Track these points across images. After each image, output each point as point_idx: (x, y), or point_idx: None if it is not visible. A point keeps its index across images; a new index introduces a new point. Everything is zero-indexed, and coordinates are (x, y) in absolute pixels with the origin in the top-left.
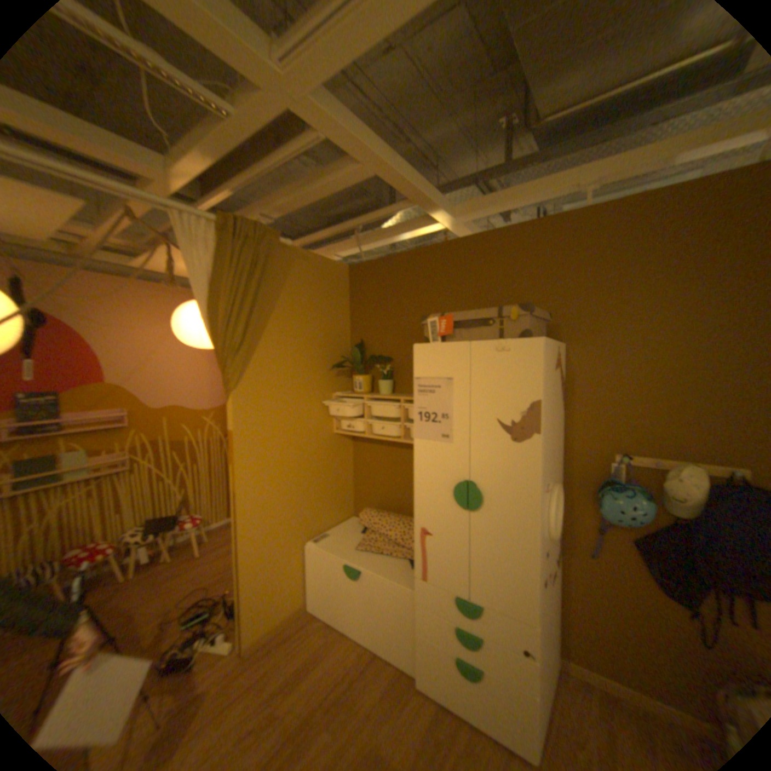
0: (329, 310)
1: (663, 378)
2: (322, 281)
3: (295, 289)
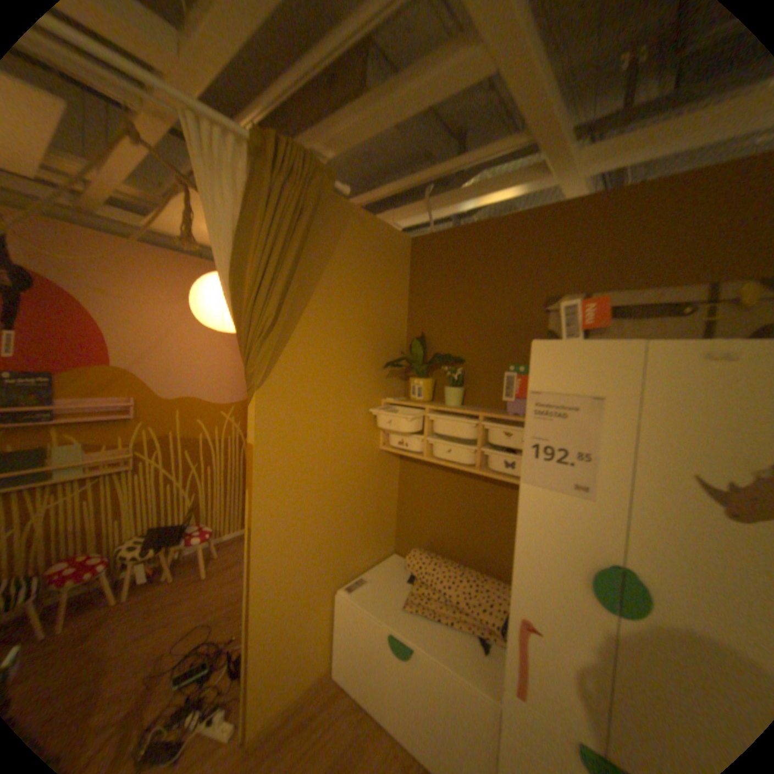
0: (386, 292)
1: None
2: (379, 254)
3: (347, 260)
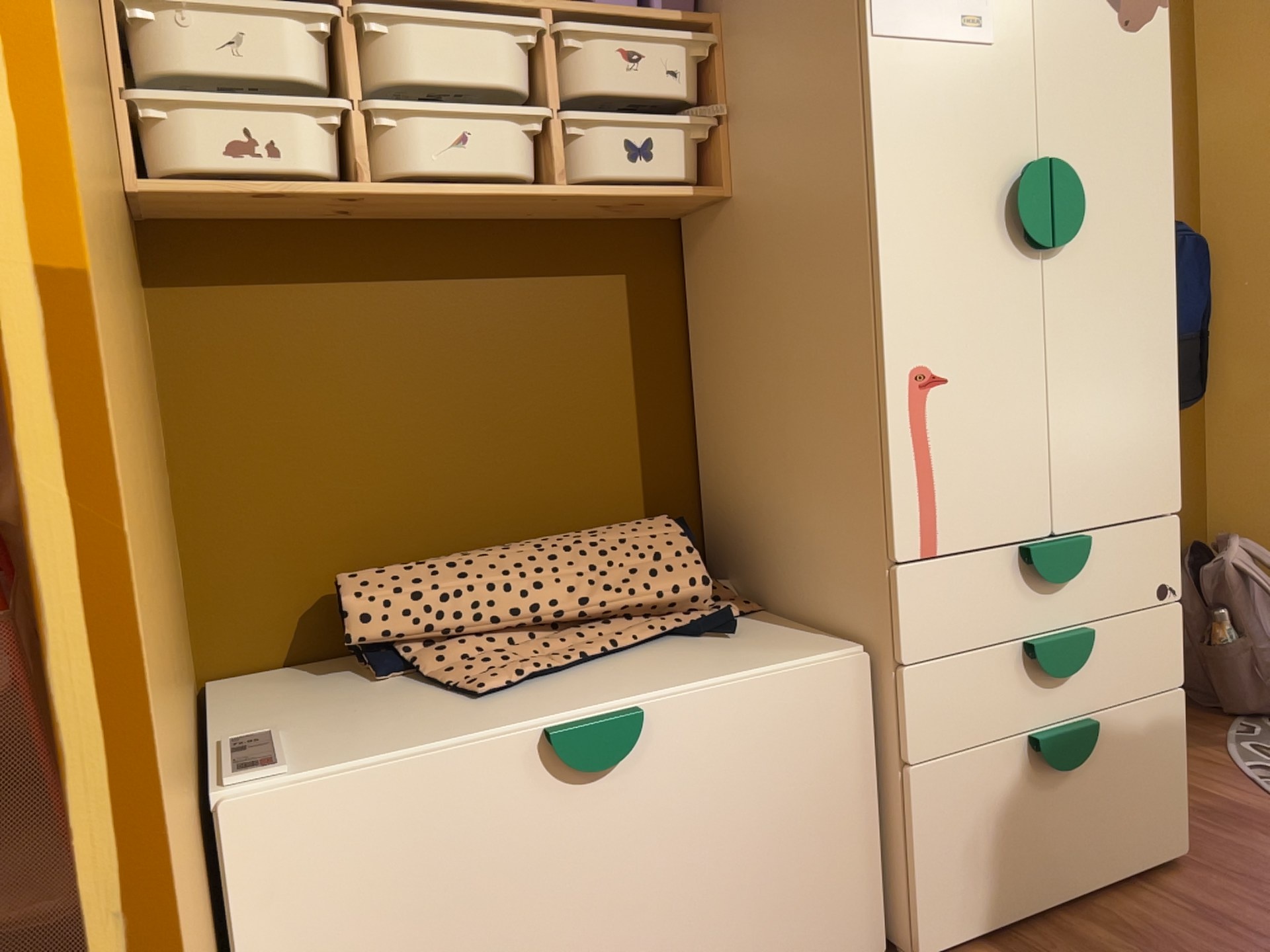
0: None
1: None
2: None
3: None
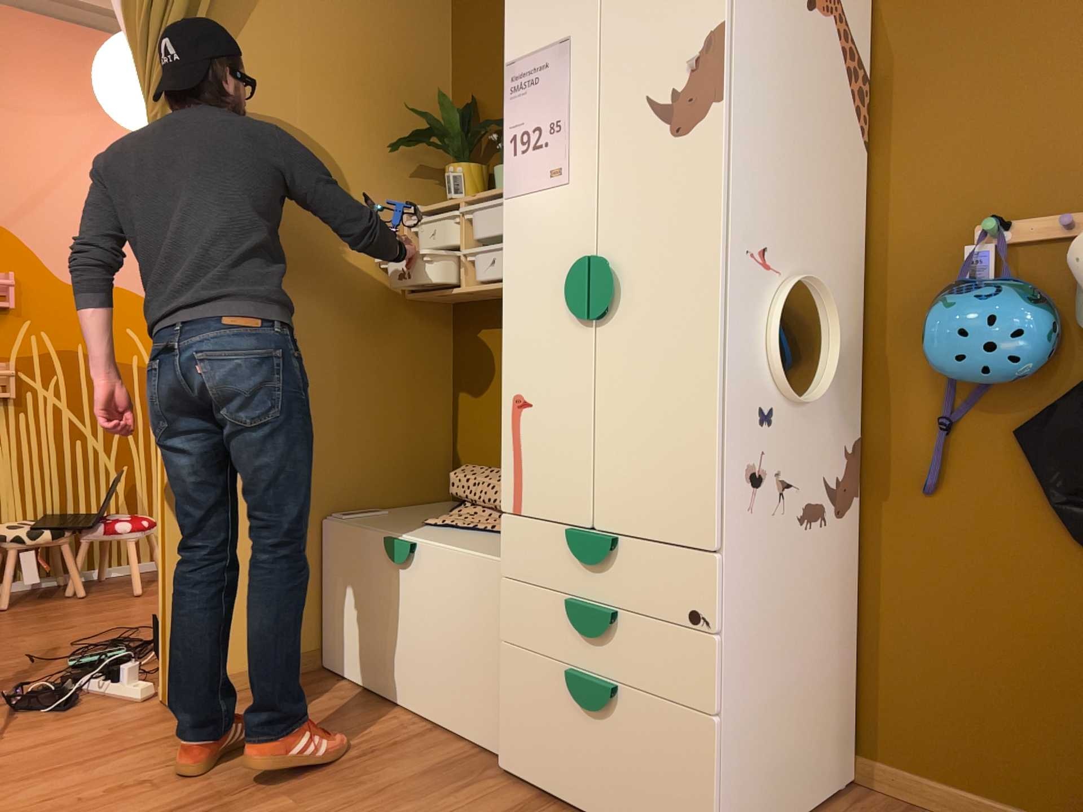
0: (402, 29)
1: (1079, 16)
2: None
3: None
